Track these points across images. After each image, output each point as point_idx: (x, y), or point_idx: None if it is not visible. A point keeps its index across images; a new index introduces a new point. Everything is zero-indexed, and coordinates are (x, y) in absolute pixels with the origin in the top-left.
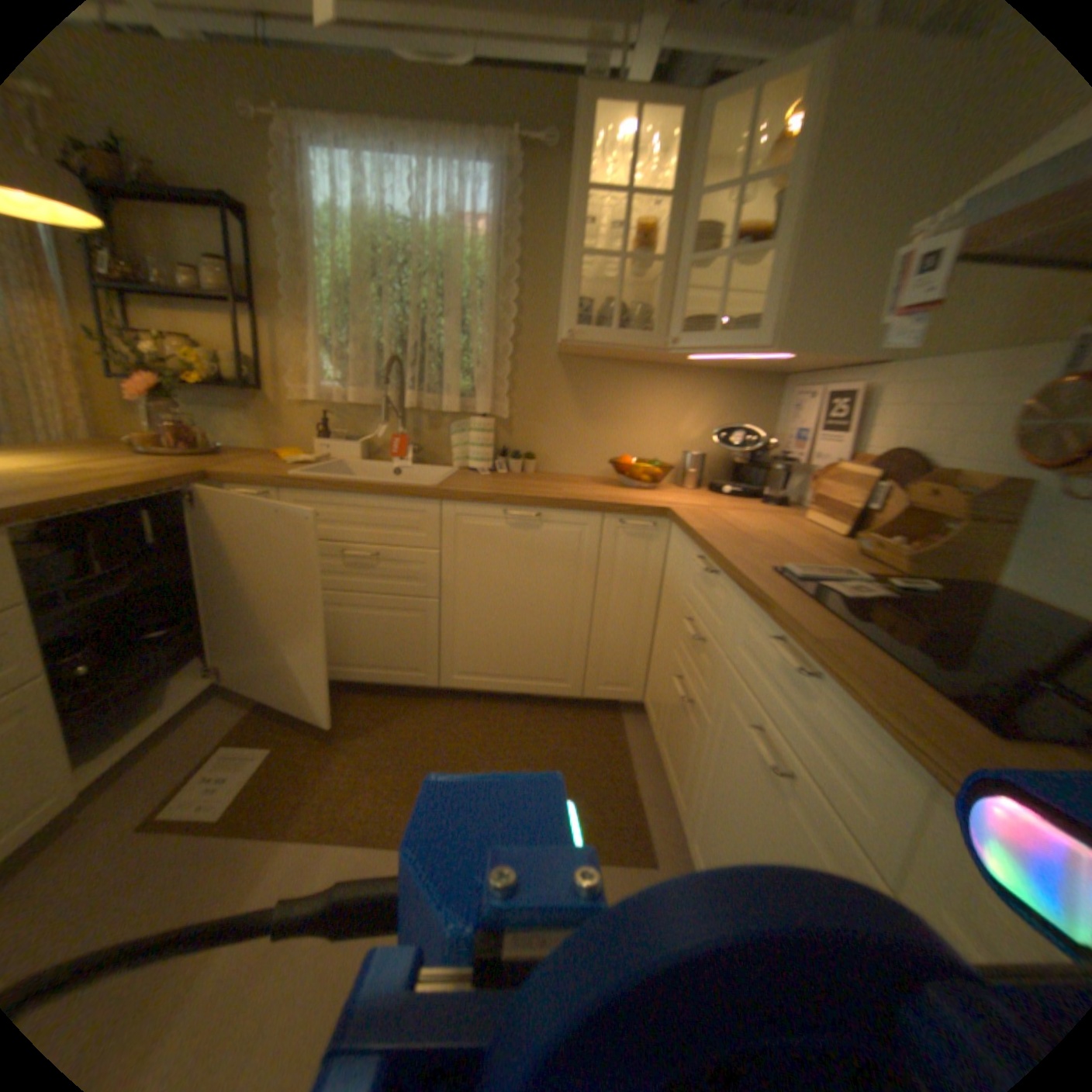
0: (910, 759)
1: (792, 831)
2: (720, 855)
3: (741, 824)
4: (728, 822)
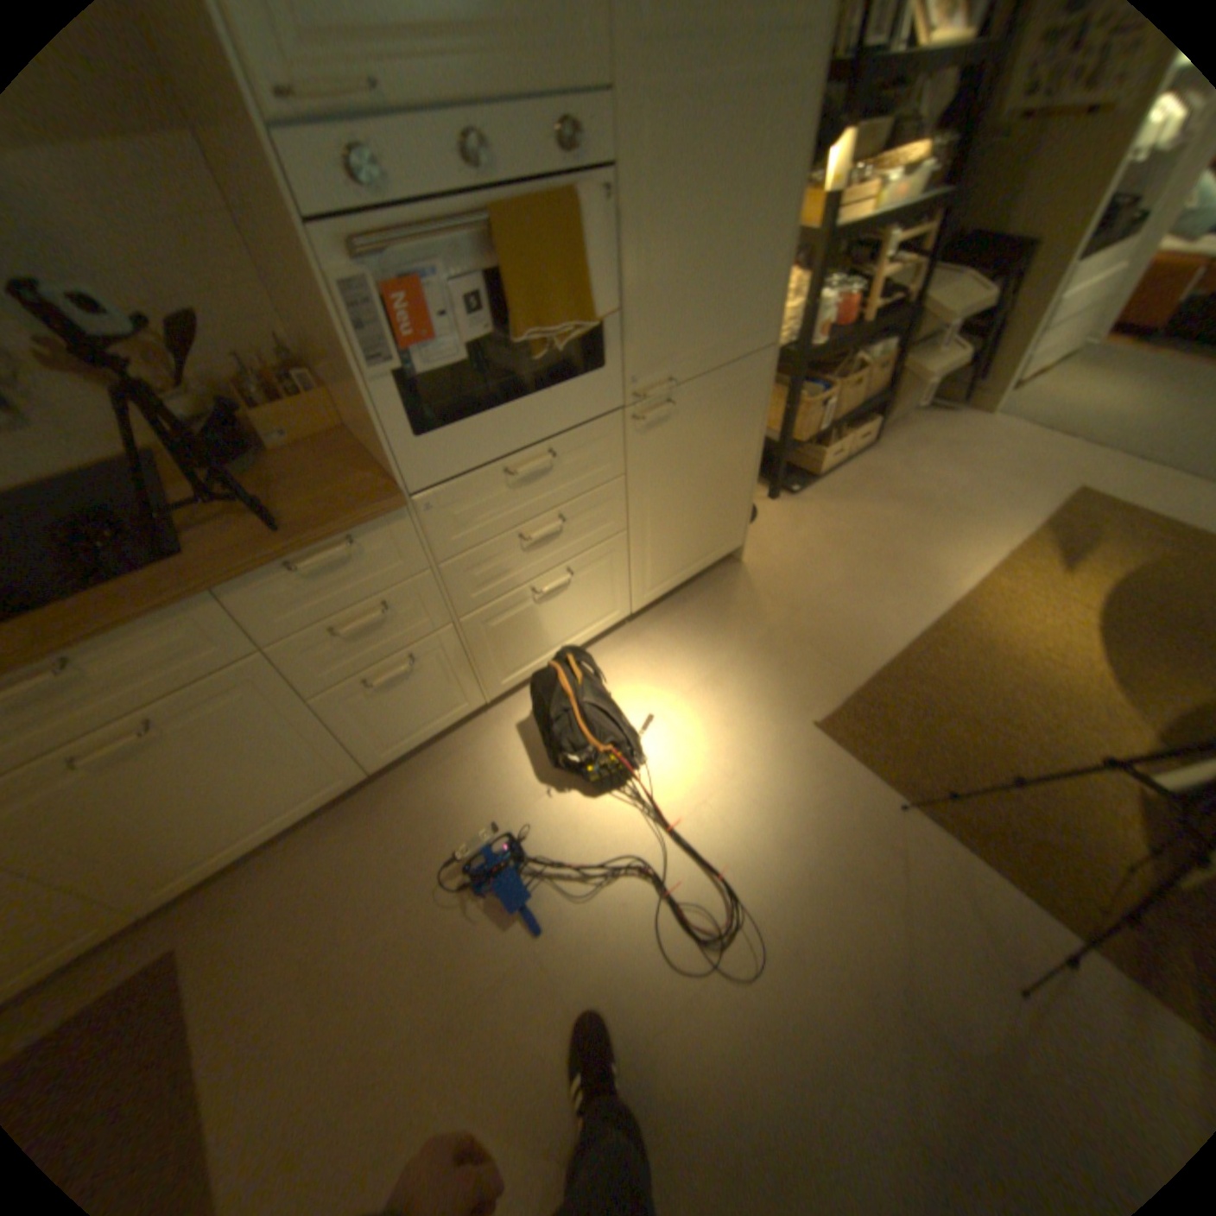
0: (192, 606)
1: (194, 737)
2: (179, 849)
3: (161, 810)
4: (151, 833)
